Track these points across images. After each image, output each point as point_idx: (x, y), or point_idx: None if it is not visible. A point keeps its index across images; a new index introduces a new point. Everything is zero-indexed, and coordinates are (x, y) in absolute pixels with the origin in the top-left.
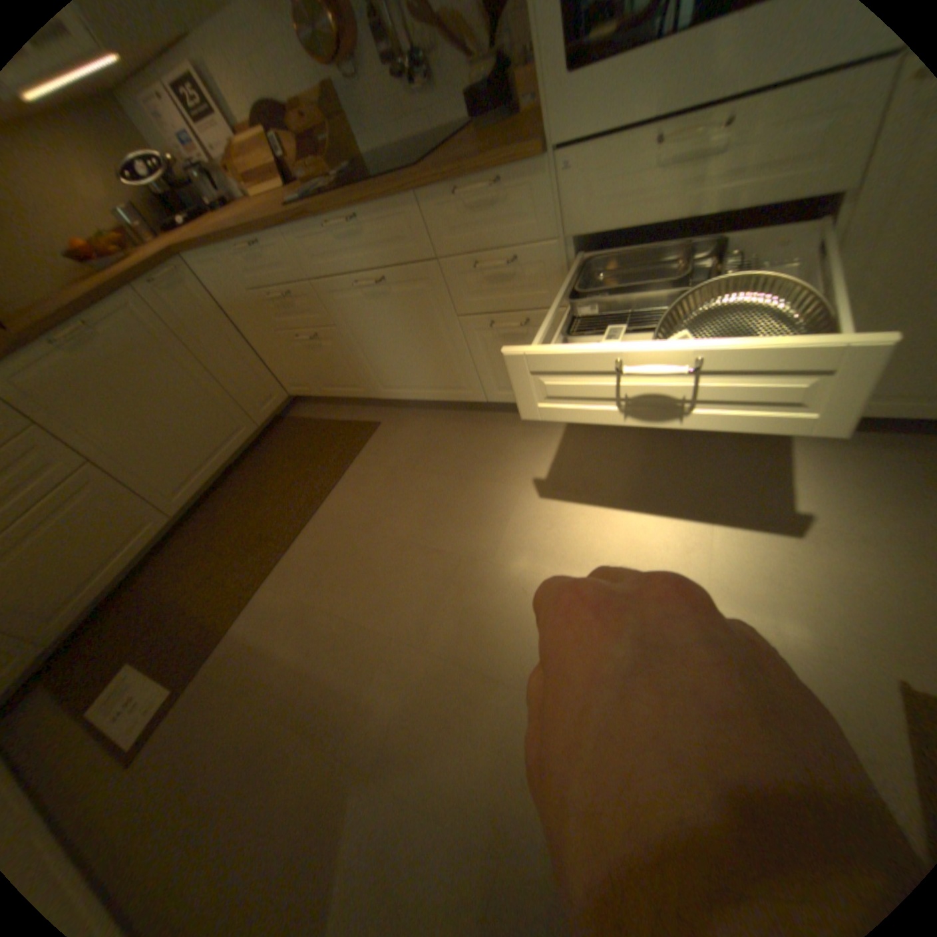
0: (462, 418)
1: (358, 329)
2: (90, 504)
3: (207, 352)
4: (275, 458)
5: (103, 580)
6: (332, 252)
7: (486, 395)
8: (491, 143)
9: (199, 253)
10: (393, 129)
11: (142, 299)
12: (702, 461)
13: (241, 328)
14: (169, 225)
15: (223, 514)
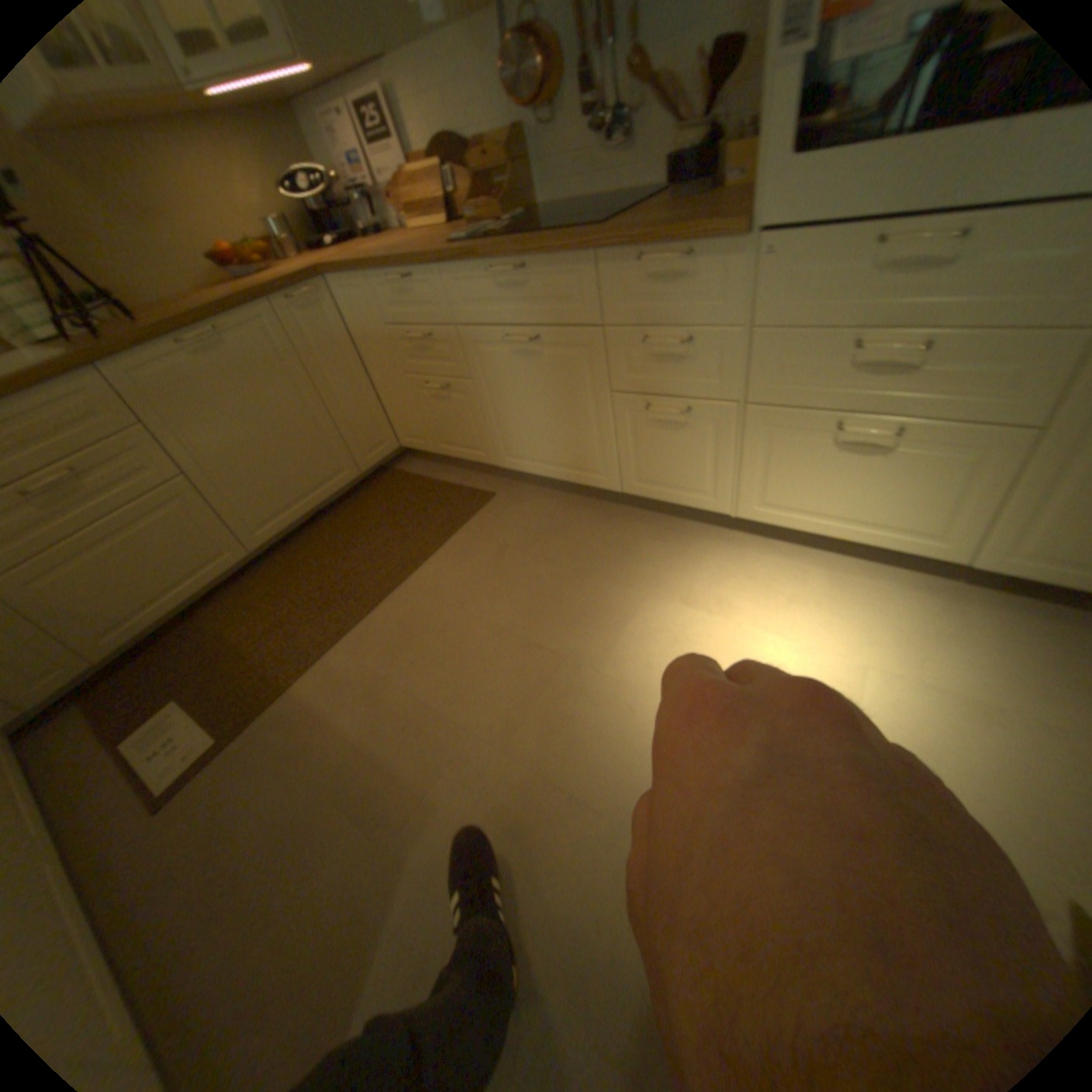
0: (588, 505)
1: (495, 387)
2: (171, 520)
3: (325, 383)
4: (371, 511)
5: (164, 605)
6: (487, 300)
7: (620, 485)
8: (690, 214)
9: (343, 278)
10: (576, 184)
11: (274, 315)
12: (860, 603)
13: (365, 364)
14: (314, 244)
15: (304, 561)
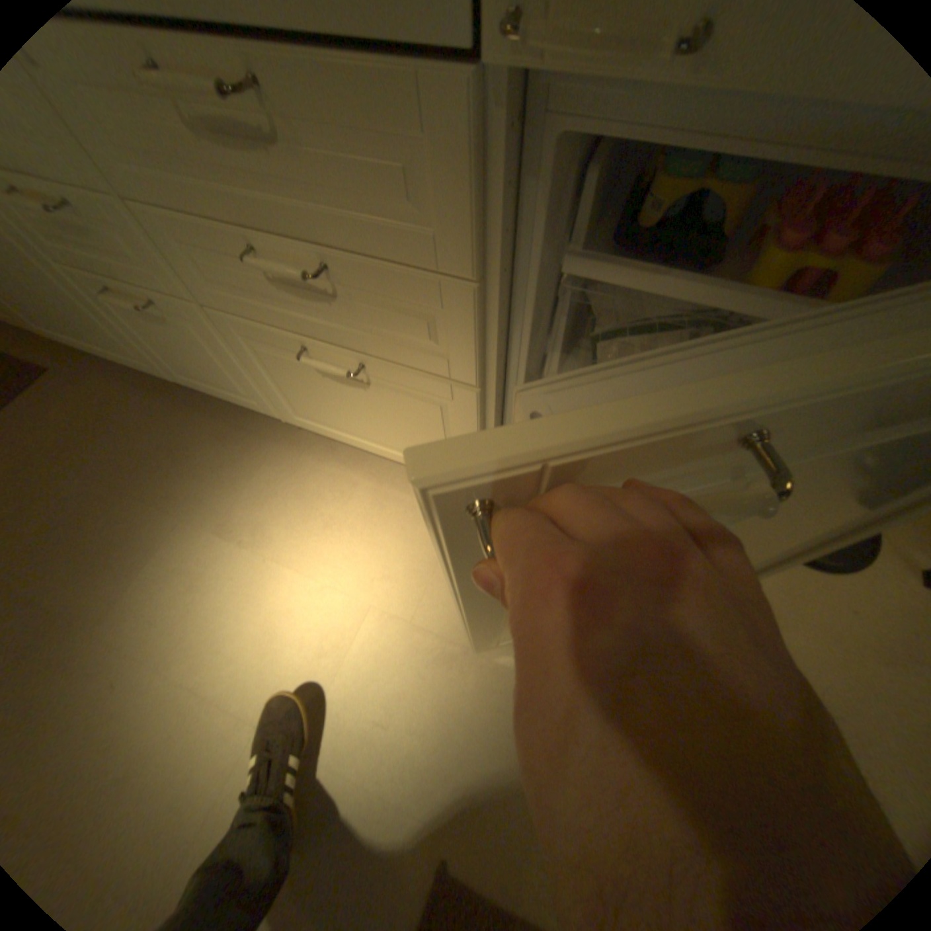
0: (158, 391)
1: None
2: None
3: None
4: None
5: None
6: None
7: (170, 374)
8: None
9: None
10: None
11: None
12: (392, 525)
13: None
14: None
15: None
